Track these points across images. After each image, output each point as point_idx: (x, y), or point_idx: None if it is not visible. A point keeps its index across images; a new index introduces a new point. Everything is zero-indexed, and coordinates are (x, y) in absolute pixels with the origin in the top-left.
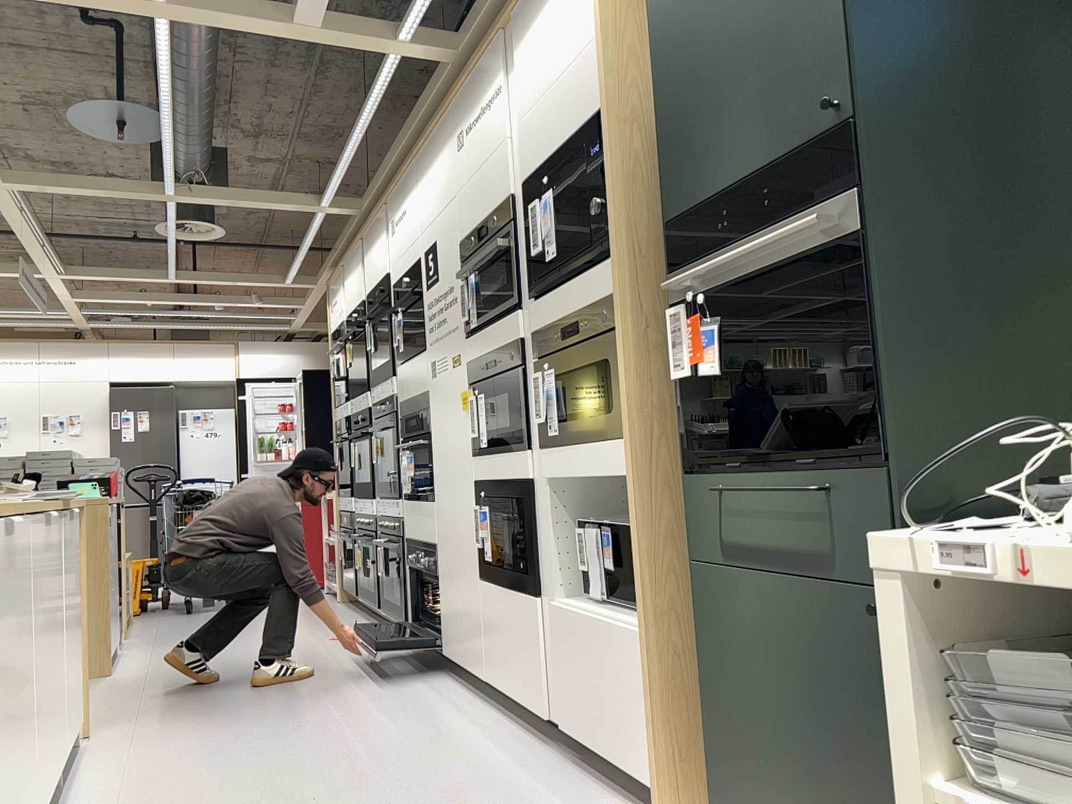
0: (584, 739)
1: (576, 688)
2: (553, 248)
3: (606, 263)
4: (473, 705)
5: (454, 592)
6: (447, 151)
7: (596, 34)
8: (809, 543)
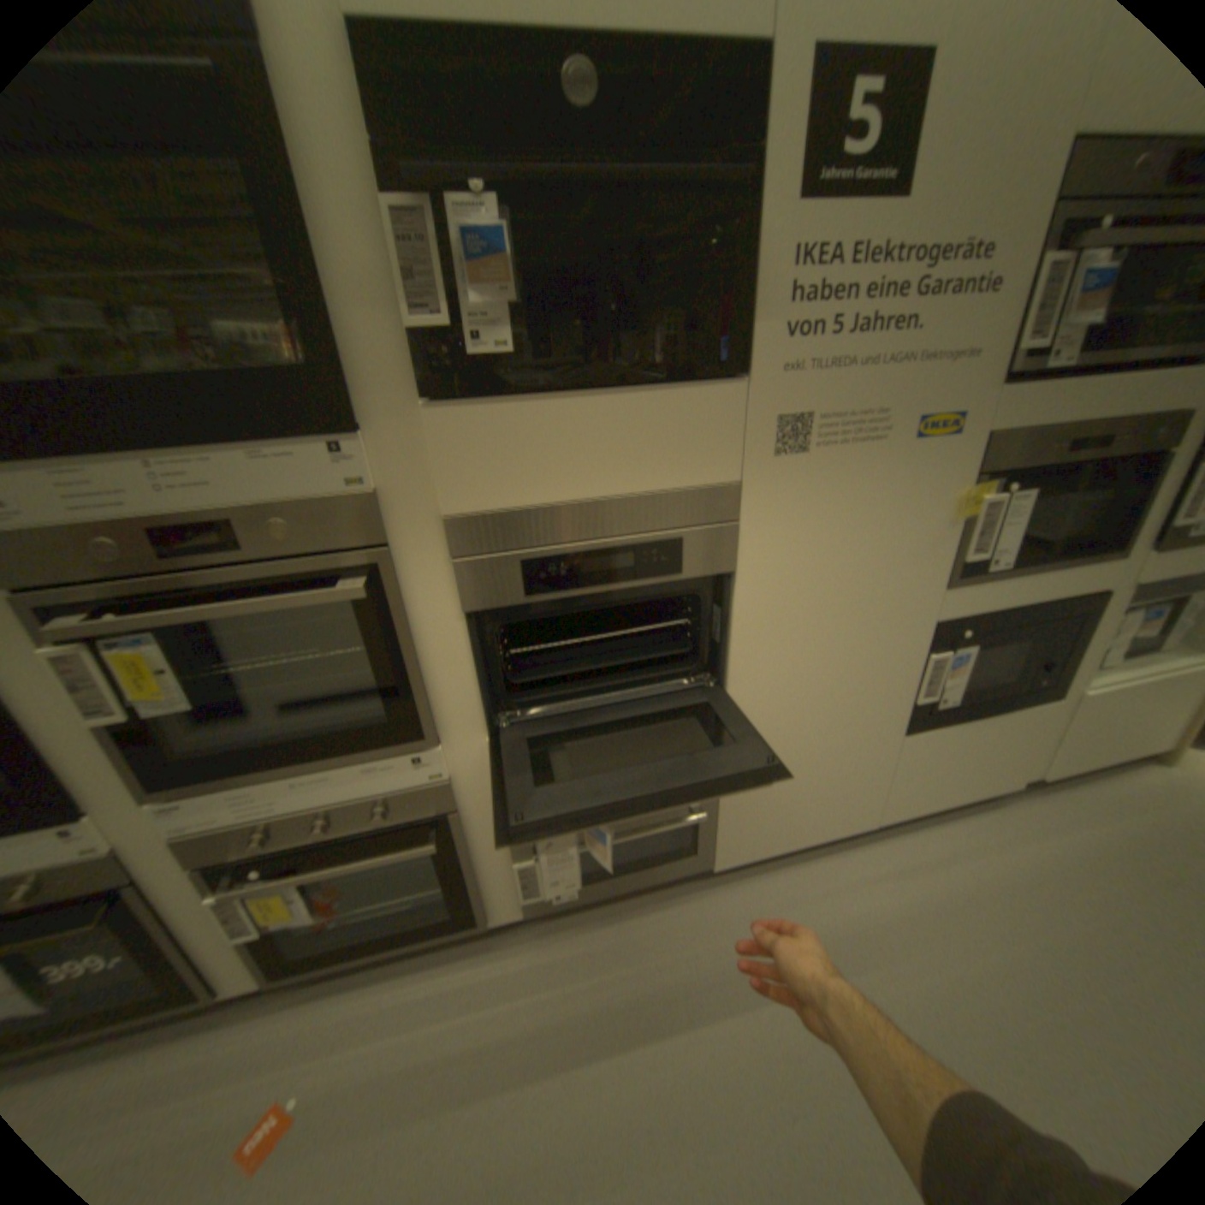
0: (1085, 770)
1: (1096, 742)
2: None
3: None
4: (866, 862)
5: (791, 785)
6: None
7: None
8: None
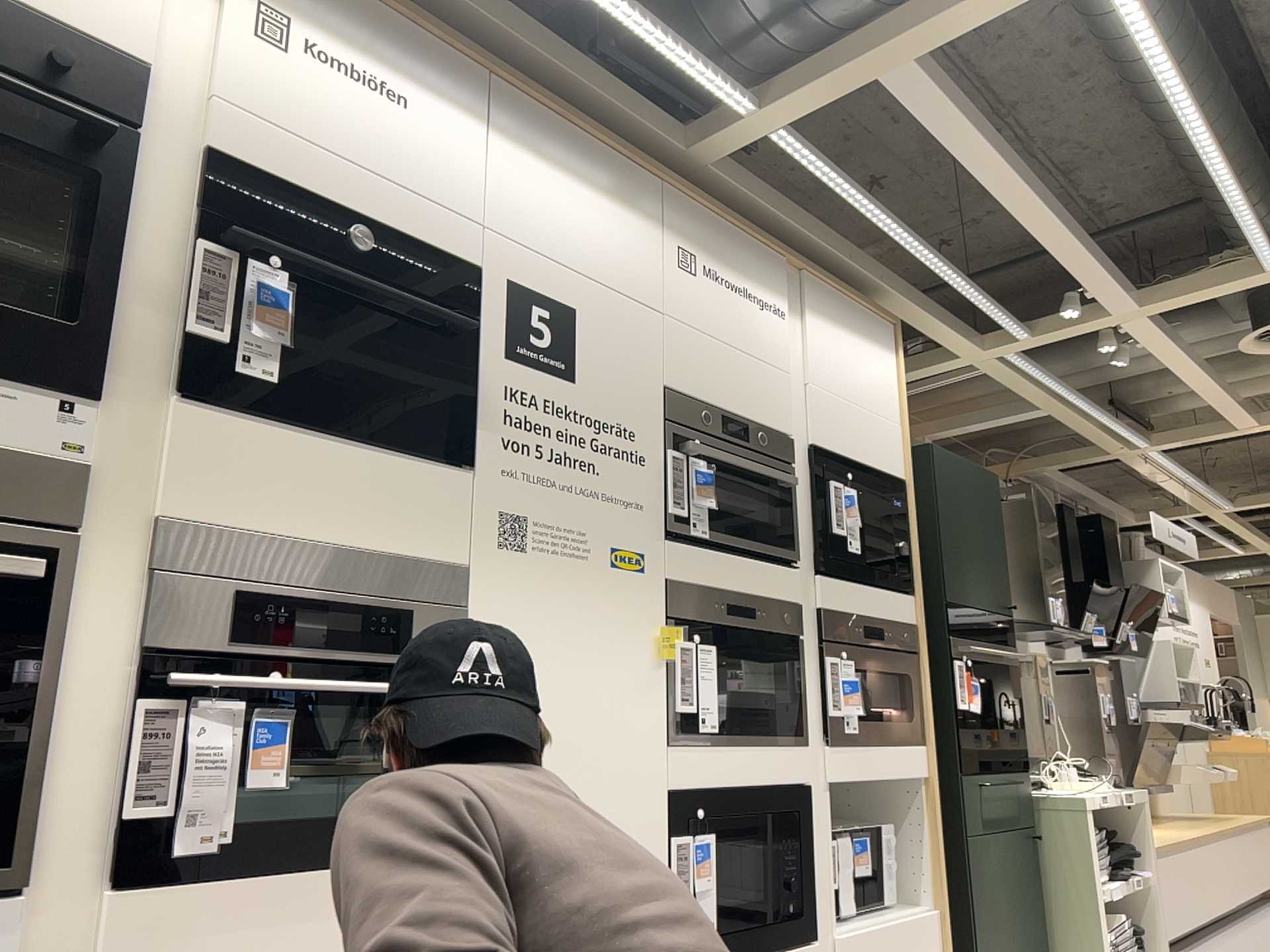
0: None
1: None
2: (854, 542)
3: (891, 590)
4: None
5: None
6: (645, 228)
7: (895, 419)
8: (1006, 810)
